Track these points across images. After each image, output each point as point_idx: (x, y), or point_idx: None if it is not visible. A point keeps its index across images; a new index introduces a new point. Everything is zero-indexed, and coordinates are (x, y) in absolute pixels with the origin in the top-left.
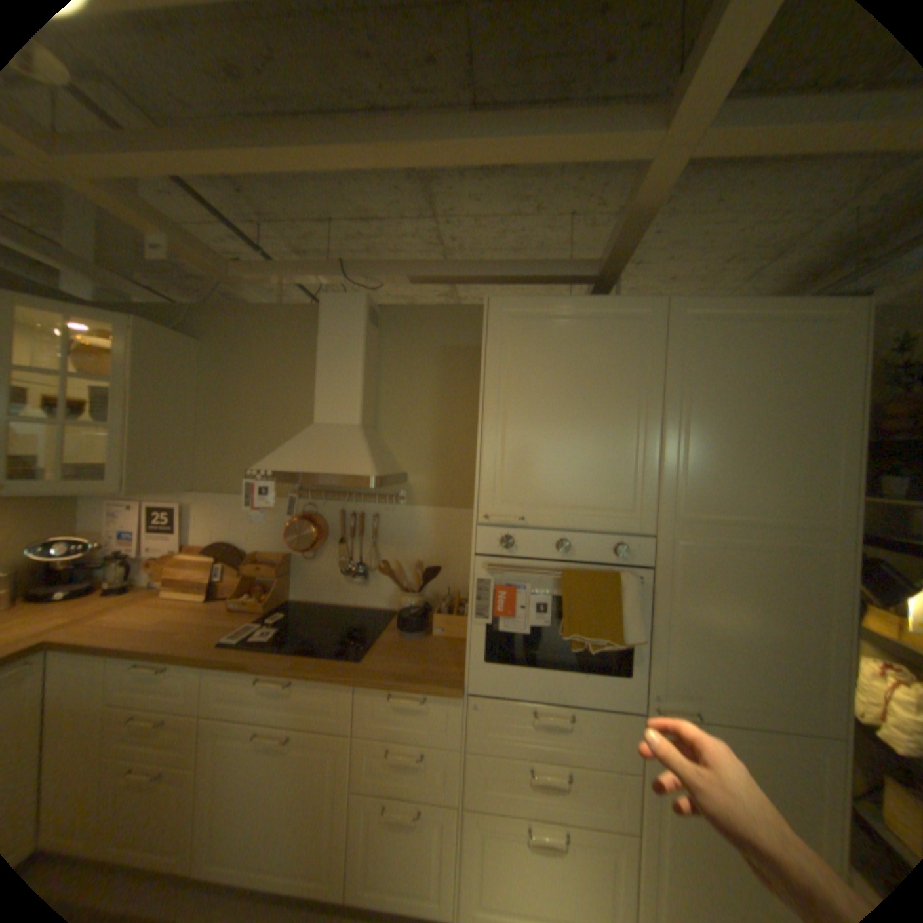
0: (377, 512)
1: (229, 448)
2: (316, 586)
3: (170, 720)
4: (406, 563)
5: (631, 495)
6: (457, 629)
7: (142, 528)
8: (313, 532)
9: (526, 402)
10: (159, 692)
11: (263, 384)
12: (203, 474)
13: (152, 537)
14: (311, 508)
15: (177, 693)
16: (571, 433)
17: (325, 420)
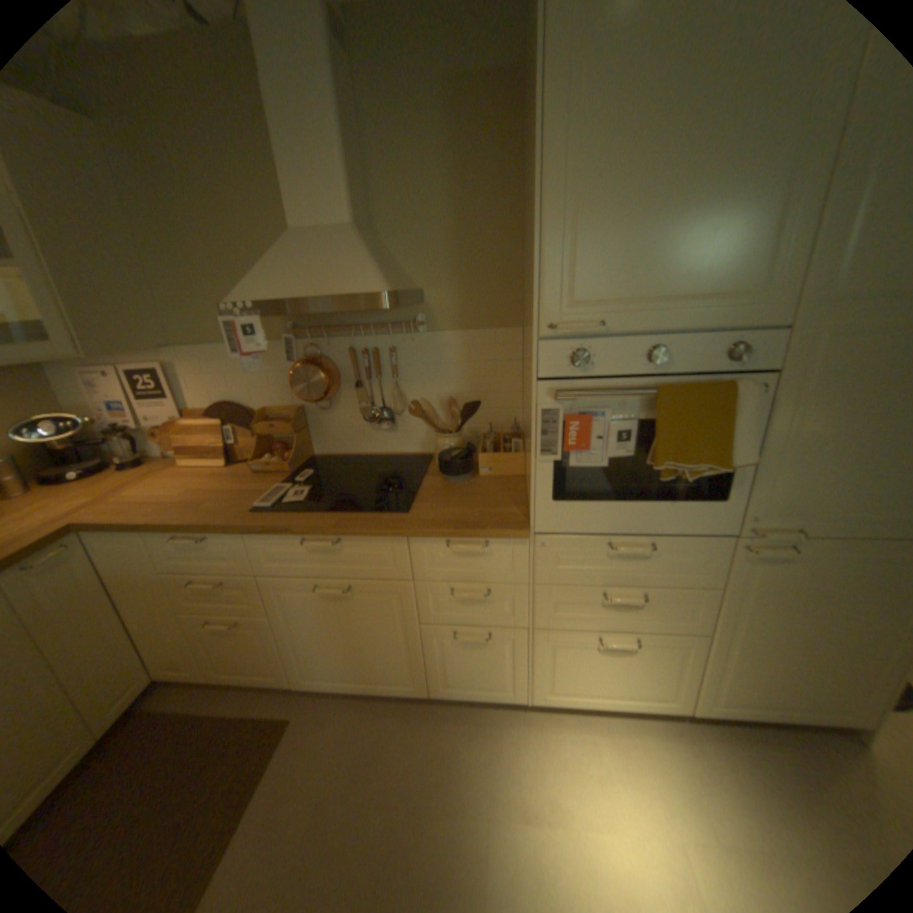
0: (392, 345)
1: (190, 283)
2: (339, 437)
3: (226, 581)
4: (436, 401)
5: (766, 267)
6: (506, 466)
7: (127, 396)
8: (322, 378)
9: (614, 123)
10: (205, 559)
11: (202, 181)
12: (171, 322)
13: (142, 404)
14: (312, 349)
15: (223, 558)
16: (685, 172)
17: (301, 220)
